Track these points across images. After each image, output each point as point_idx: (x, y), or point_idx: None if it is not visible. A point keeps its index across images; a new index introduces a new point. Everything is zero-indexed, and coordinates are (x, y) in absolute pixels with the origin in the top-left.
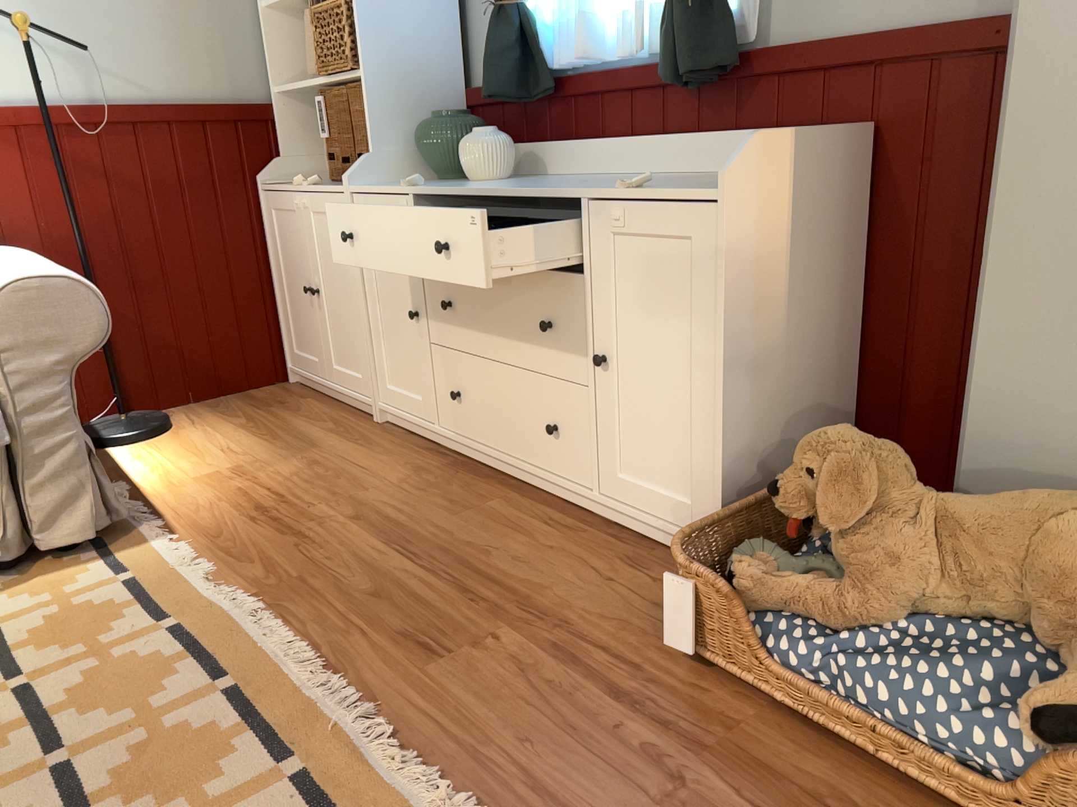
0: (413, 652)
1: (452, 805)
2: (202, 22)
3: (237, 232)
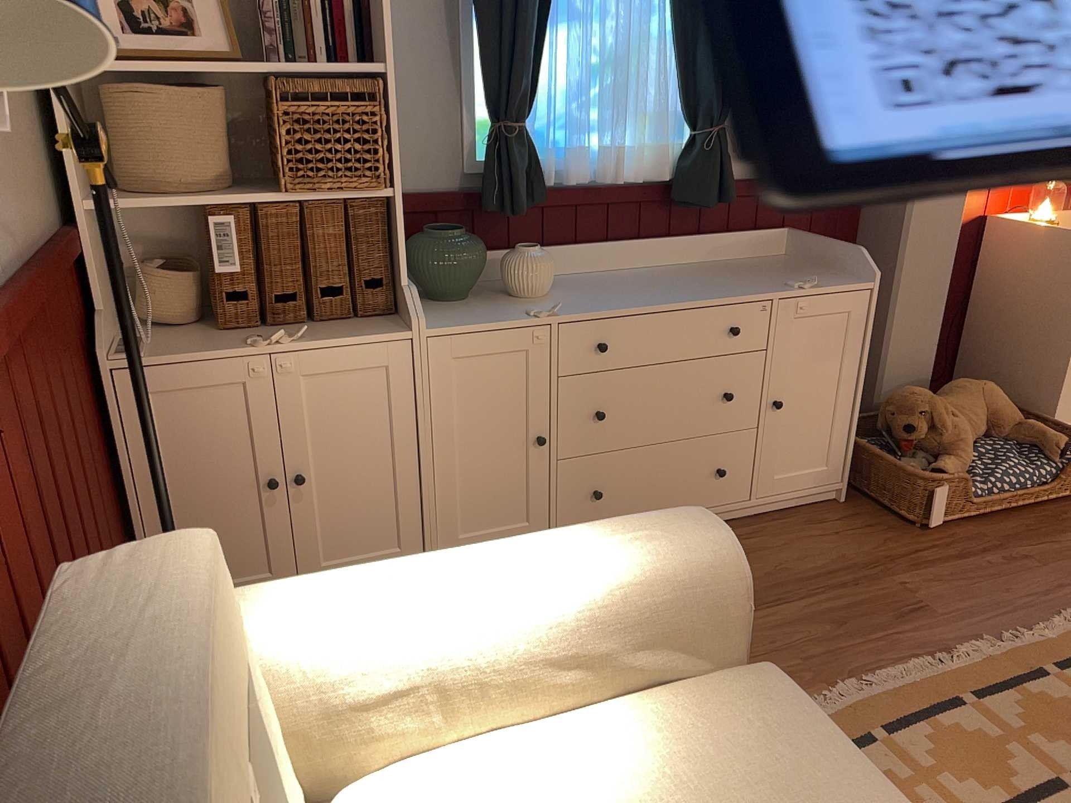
0: (918, 616)
1: (1068, 617)
2: (9, 96)
3: (96, 448)
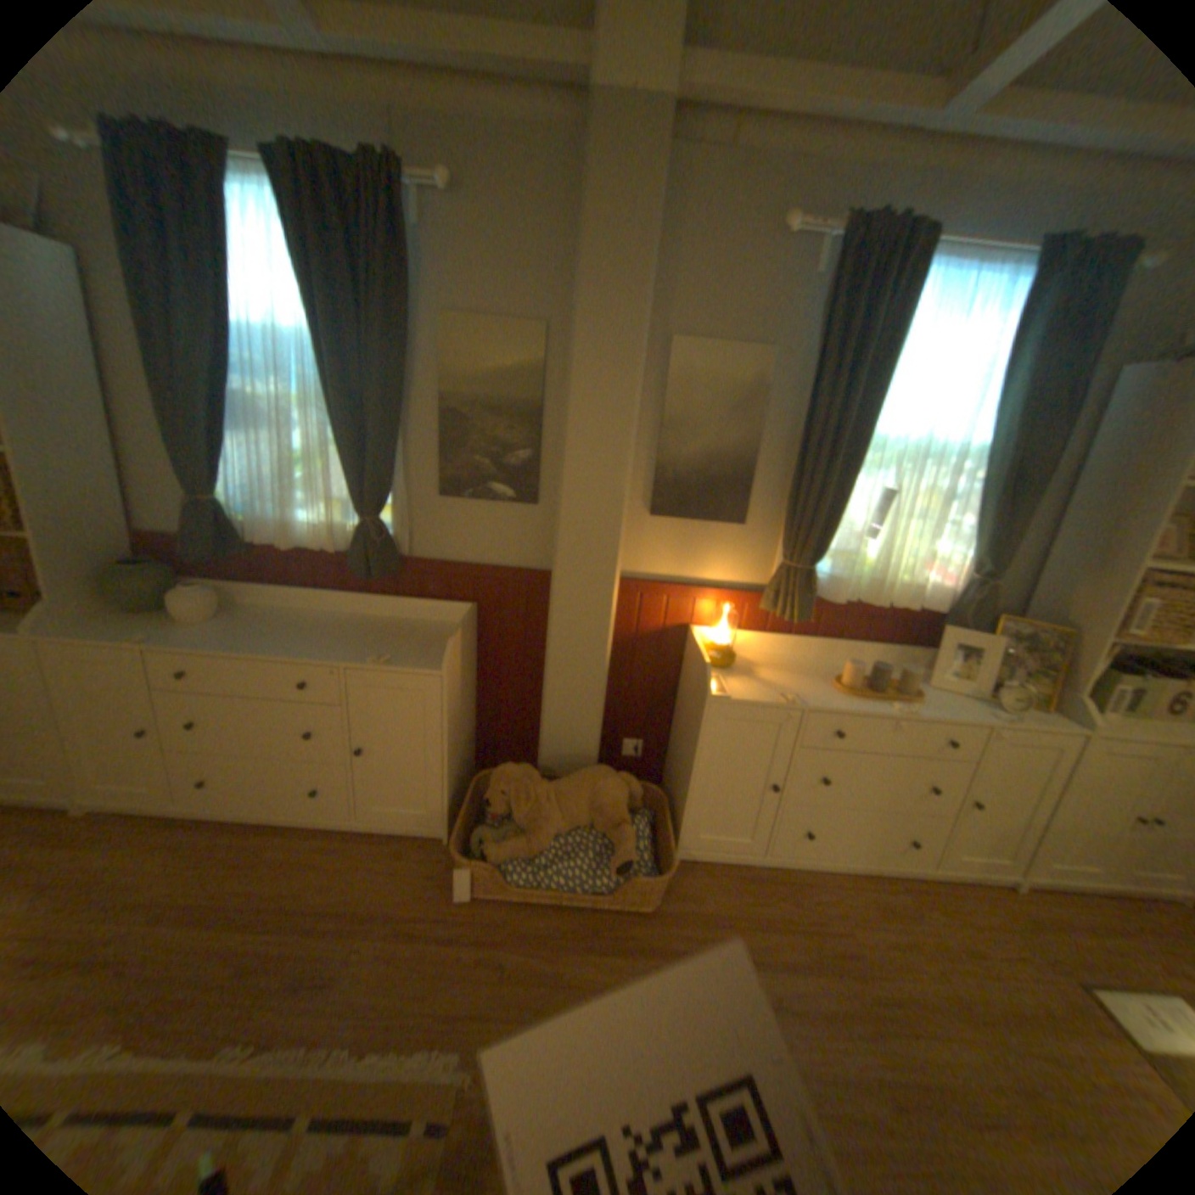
0: (309, 996)
1: (416, 1063)
2: None
3: None
